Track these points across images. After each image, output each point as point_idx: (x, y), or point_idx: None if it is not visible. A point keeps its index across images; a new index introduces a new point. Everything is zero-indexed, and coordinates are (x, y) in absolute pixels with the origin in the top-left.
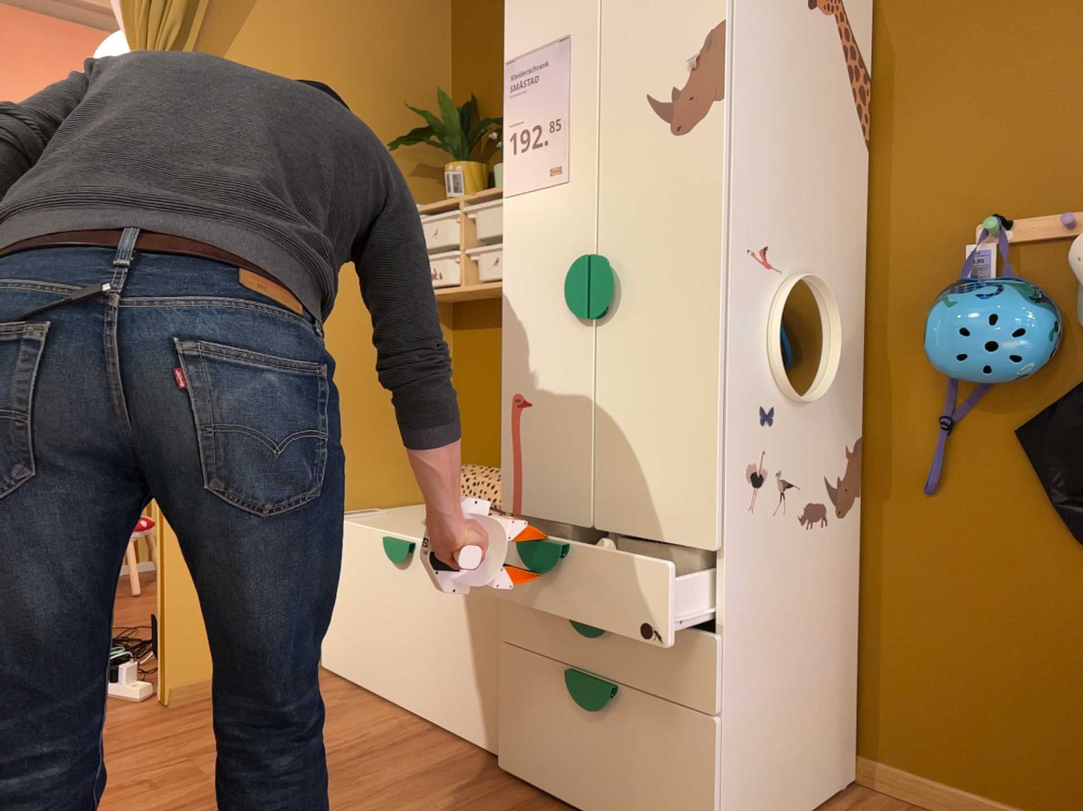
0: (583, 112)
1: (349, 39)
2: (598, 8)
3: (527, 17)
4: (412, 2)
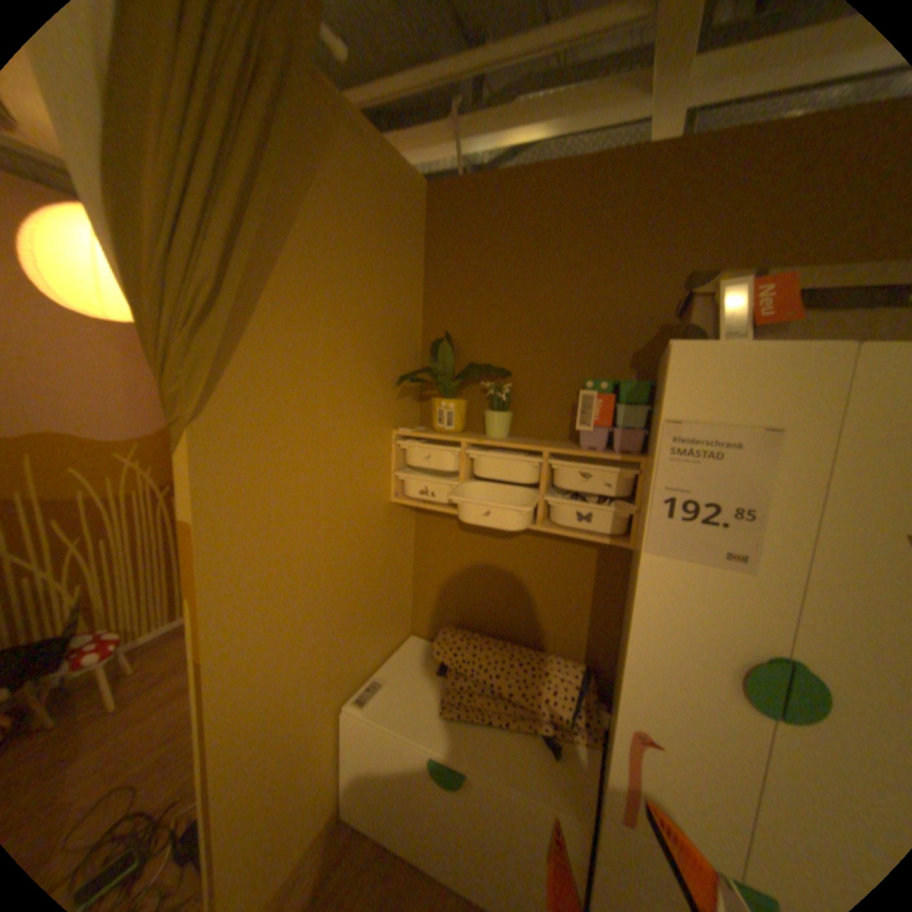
0: (795, 514)
1: (360, 278)
2: (842, 413)
3: (710, 381)
4: (401, 240)
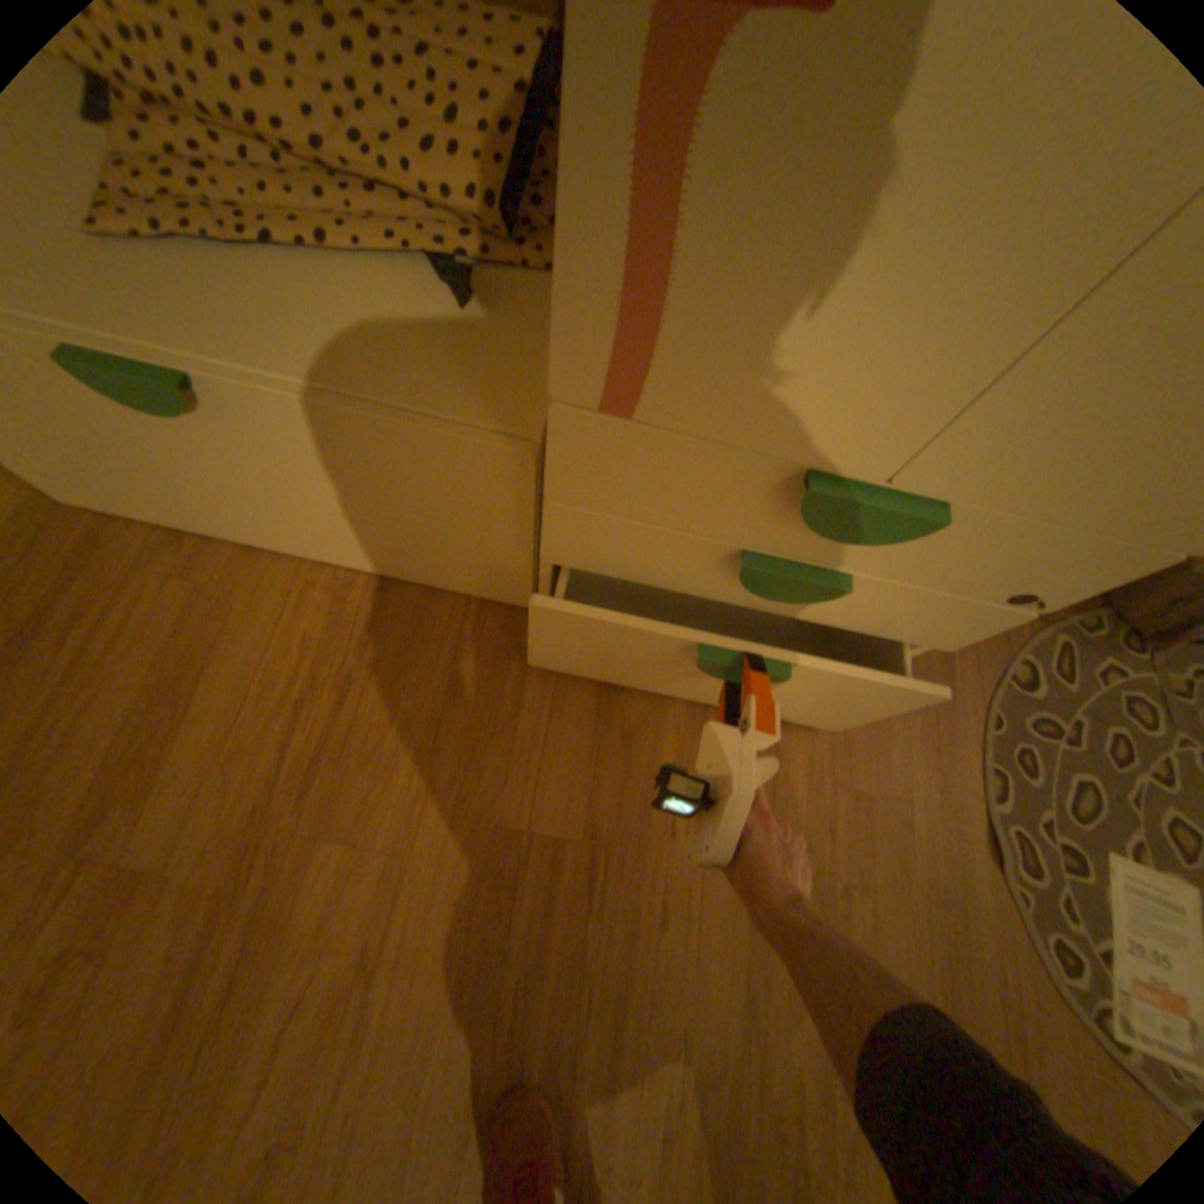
0: None
1: None
2: None
3: None
4: None
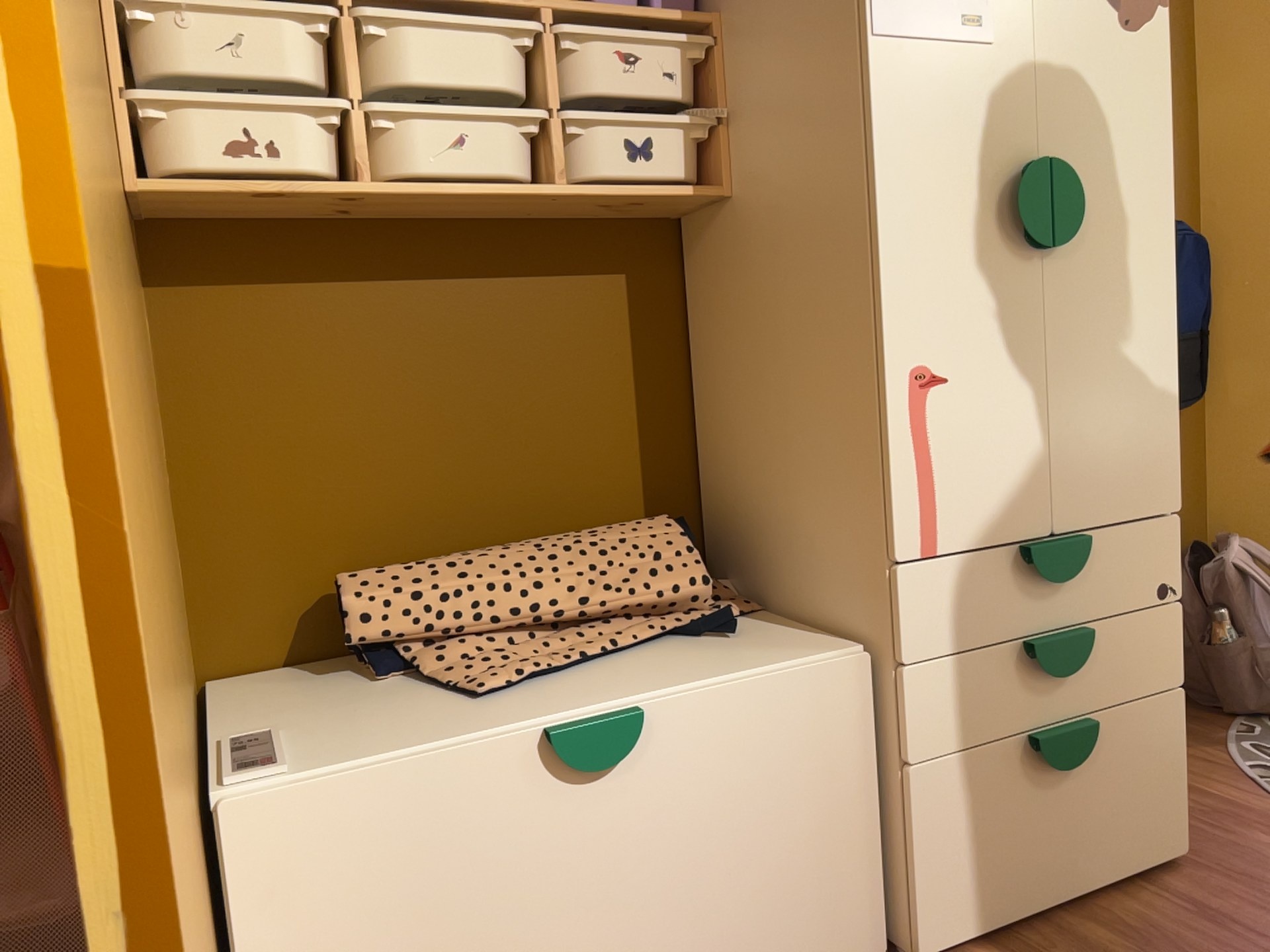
0: None
1: None
2: None
3: None
4: None
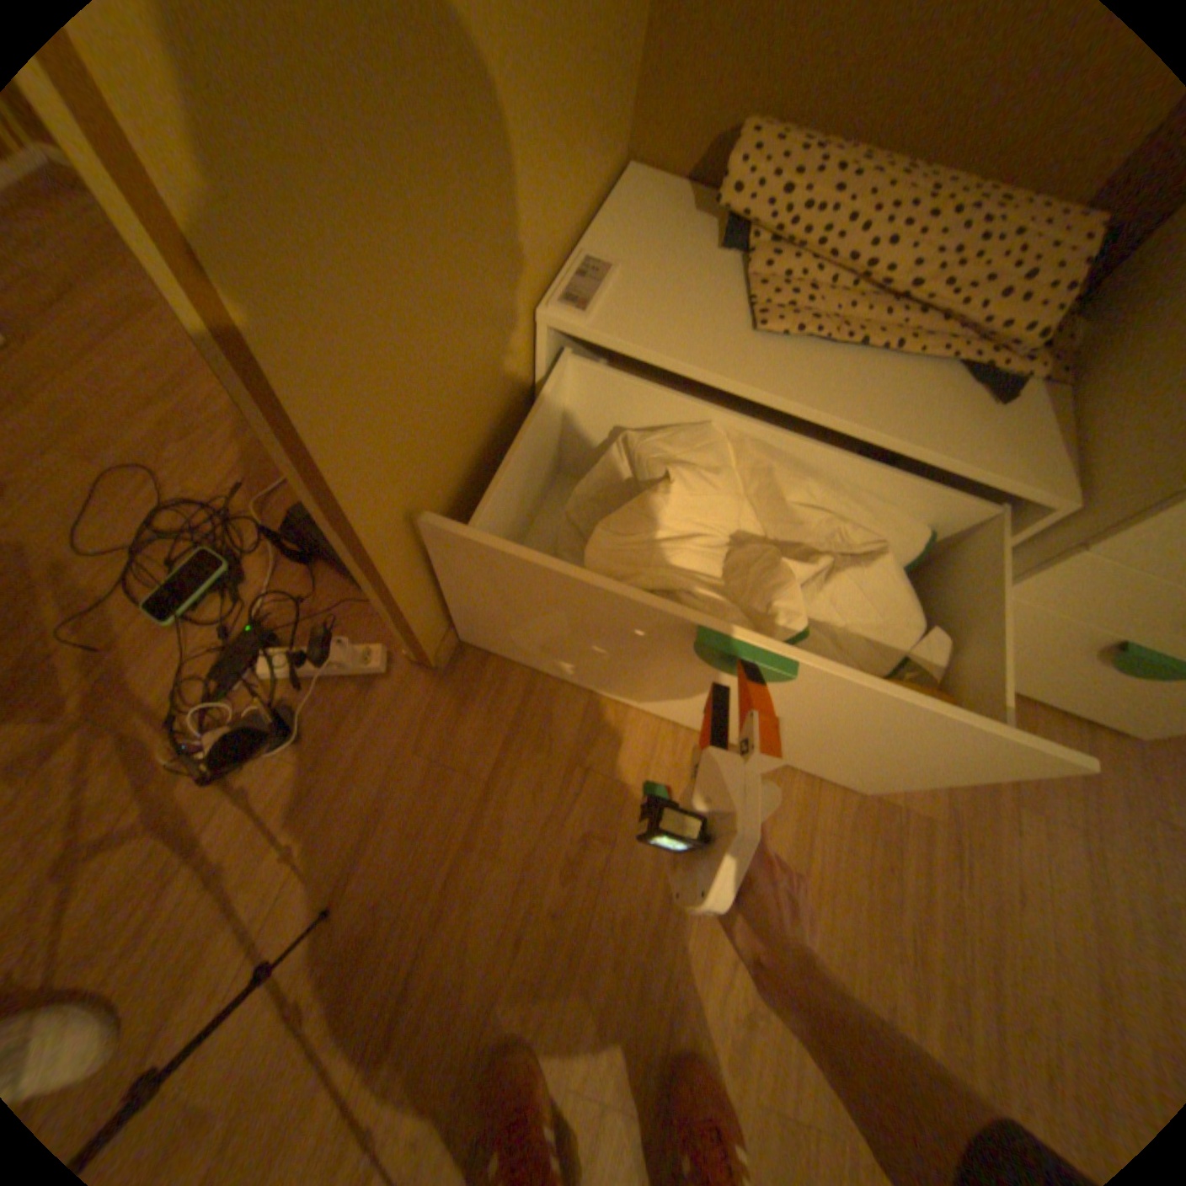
0: None
1: None
2: None
3: None
4: None
